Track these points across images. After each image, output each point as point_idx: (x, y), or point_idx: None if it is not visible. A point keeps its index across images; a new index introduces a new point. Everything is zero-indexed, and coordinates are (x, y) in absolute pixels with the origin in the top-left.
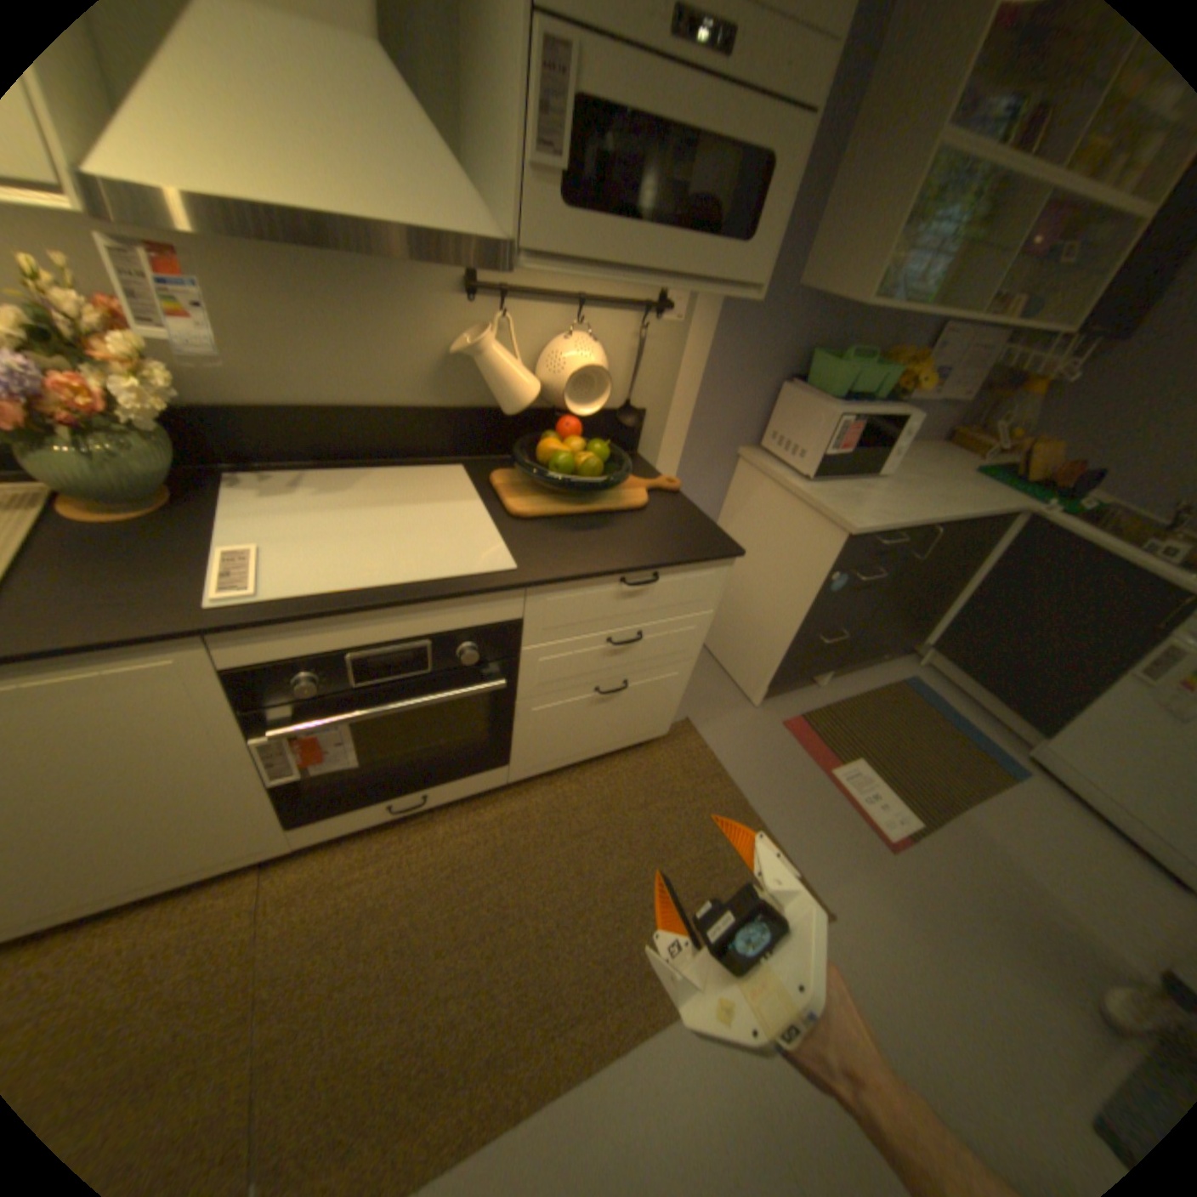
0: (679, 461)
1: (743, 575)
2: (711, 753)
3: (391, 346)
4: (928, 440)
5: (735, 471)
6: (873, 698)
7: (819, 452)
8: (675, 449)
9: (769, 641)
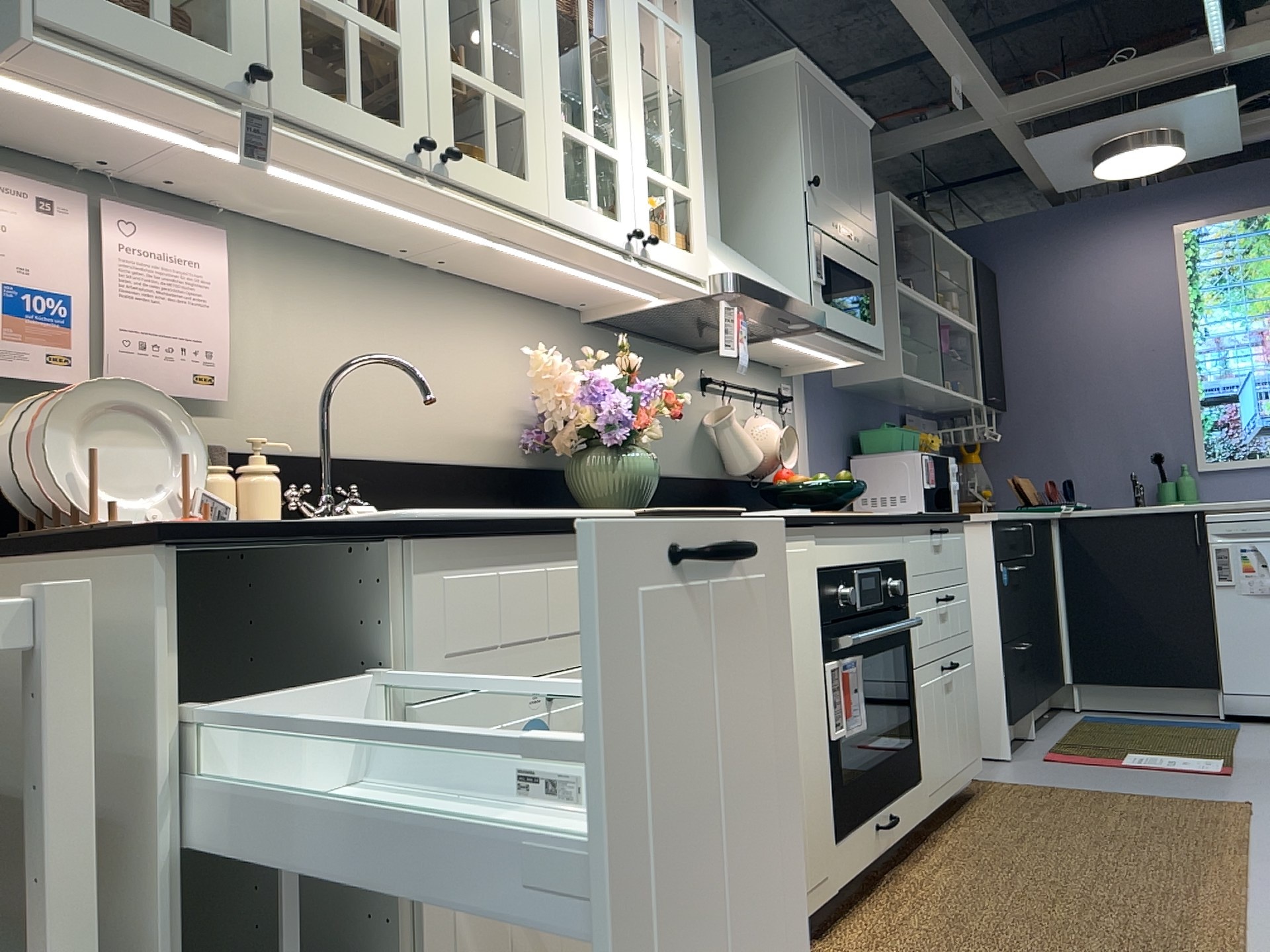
0: None
1: None
2: (1027, 784)
3: (675, 426)
4: None
5: None
6: (1078, 730)
7: (917, 492)
8: None
9: (980, 674)
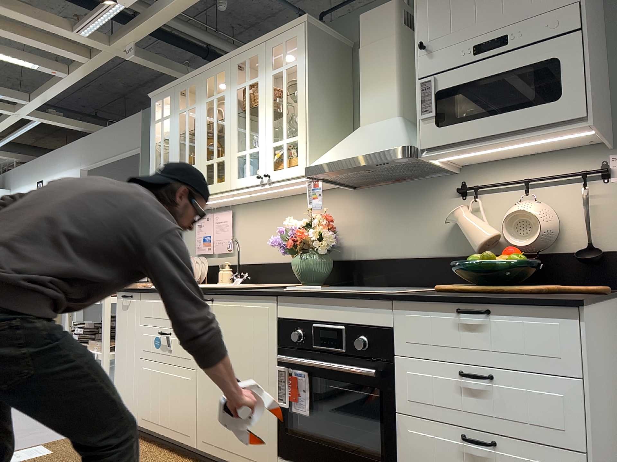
0: None
1: None
2: None
3: (425, 226)
4: None
5: None
6: None
7: None
8: None
9: None
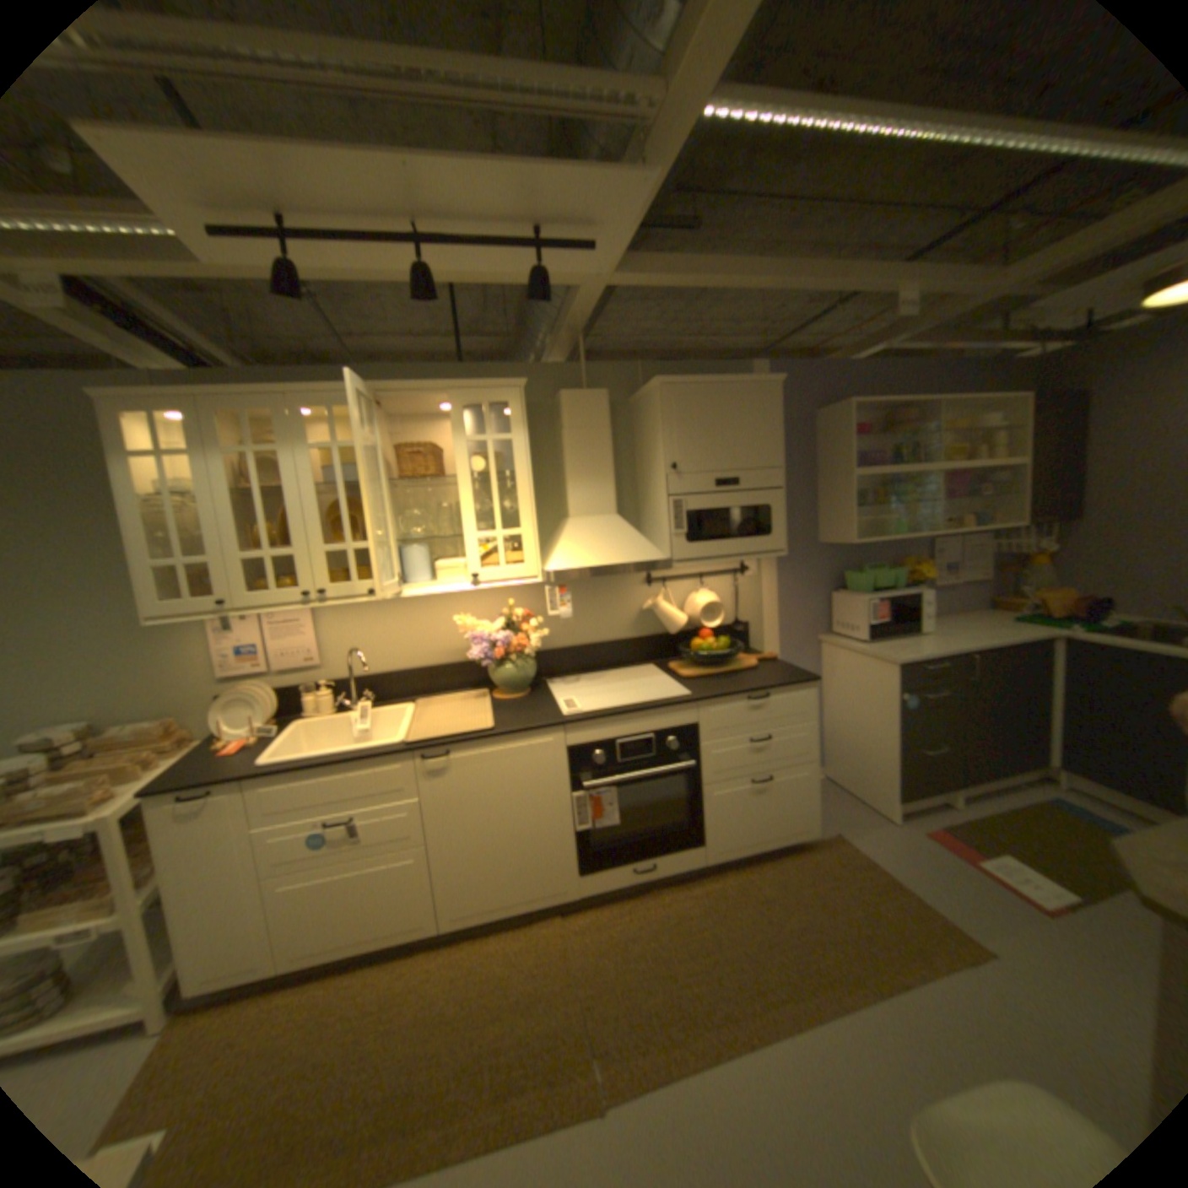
0: (779, 649)
1: (851, 721)
2: (863, 856)
3: (615, 612)
4: (975, 611)
5: (821, 651)
6: (1014, 816)
7: (867, 625)
8: (773, 643)
9: (885, 764)
